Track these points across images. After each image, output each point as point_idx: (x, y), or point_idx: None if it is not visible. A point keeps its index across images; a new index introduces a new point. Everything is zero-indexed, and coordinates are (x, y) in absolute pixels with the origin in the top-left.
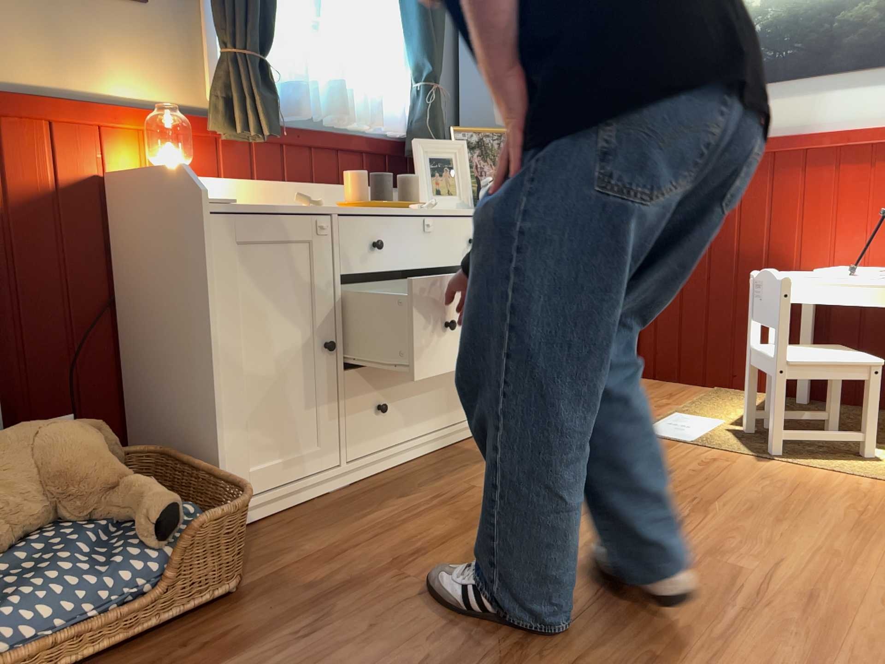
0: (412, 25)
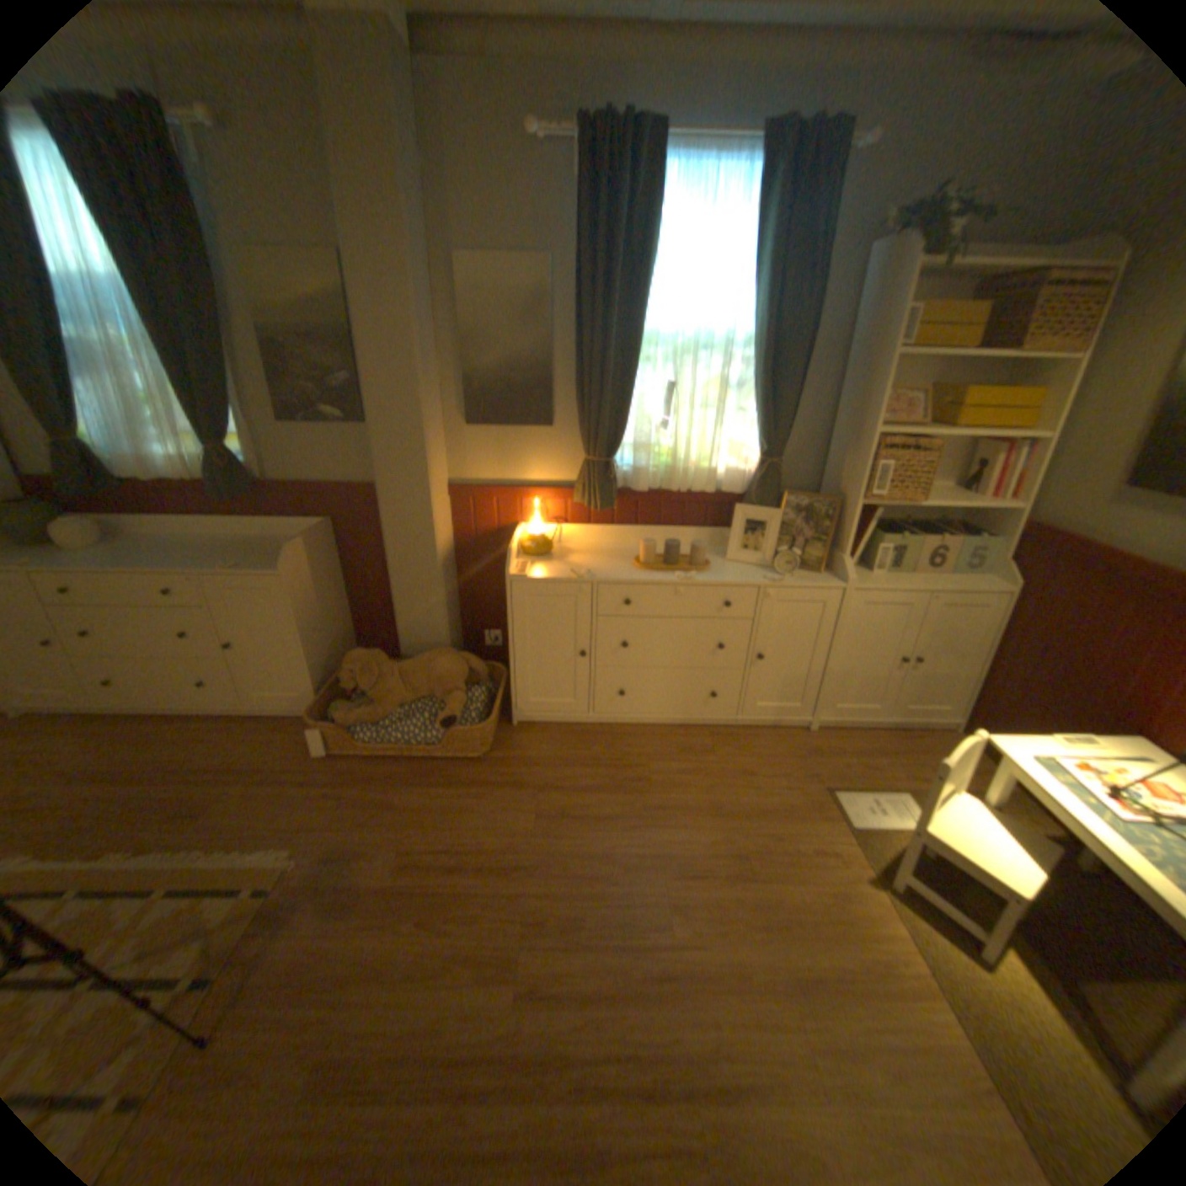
0: (757, 410)
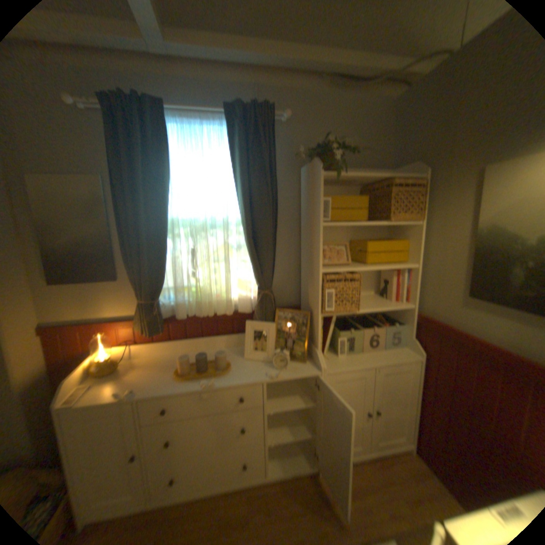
0: (251, 262)
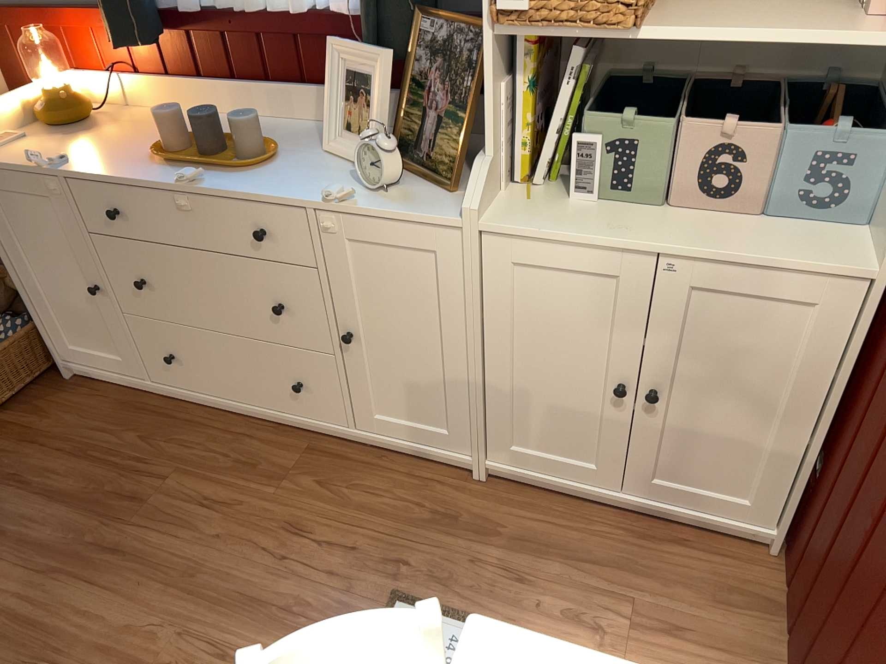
0: None
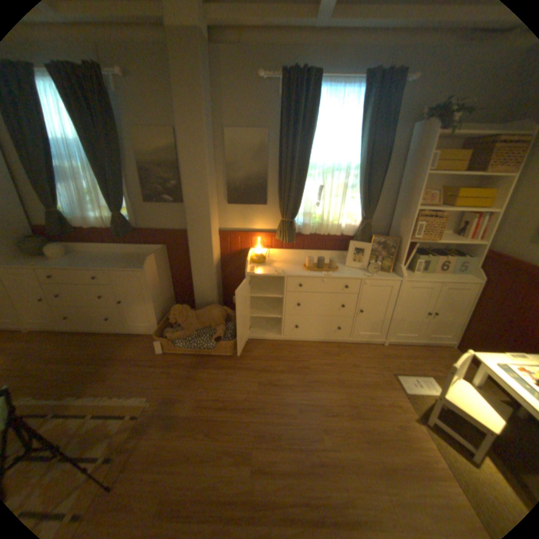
0: (361, 198)
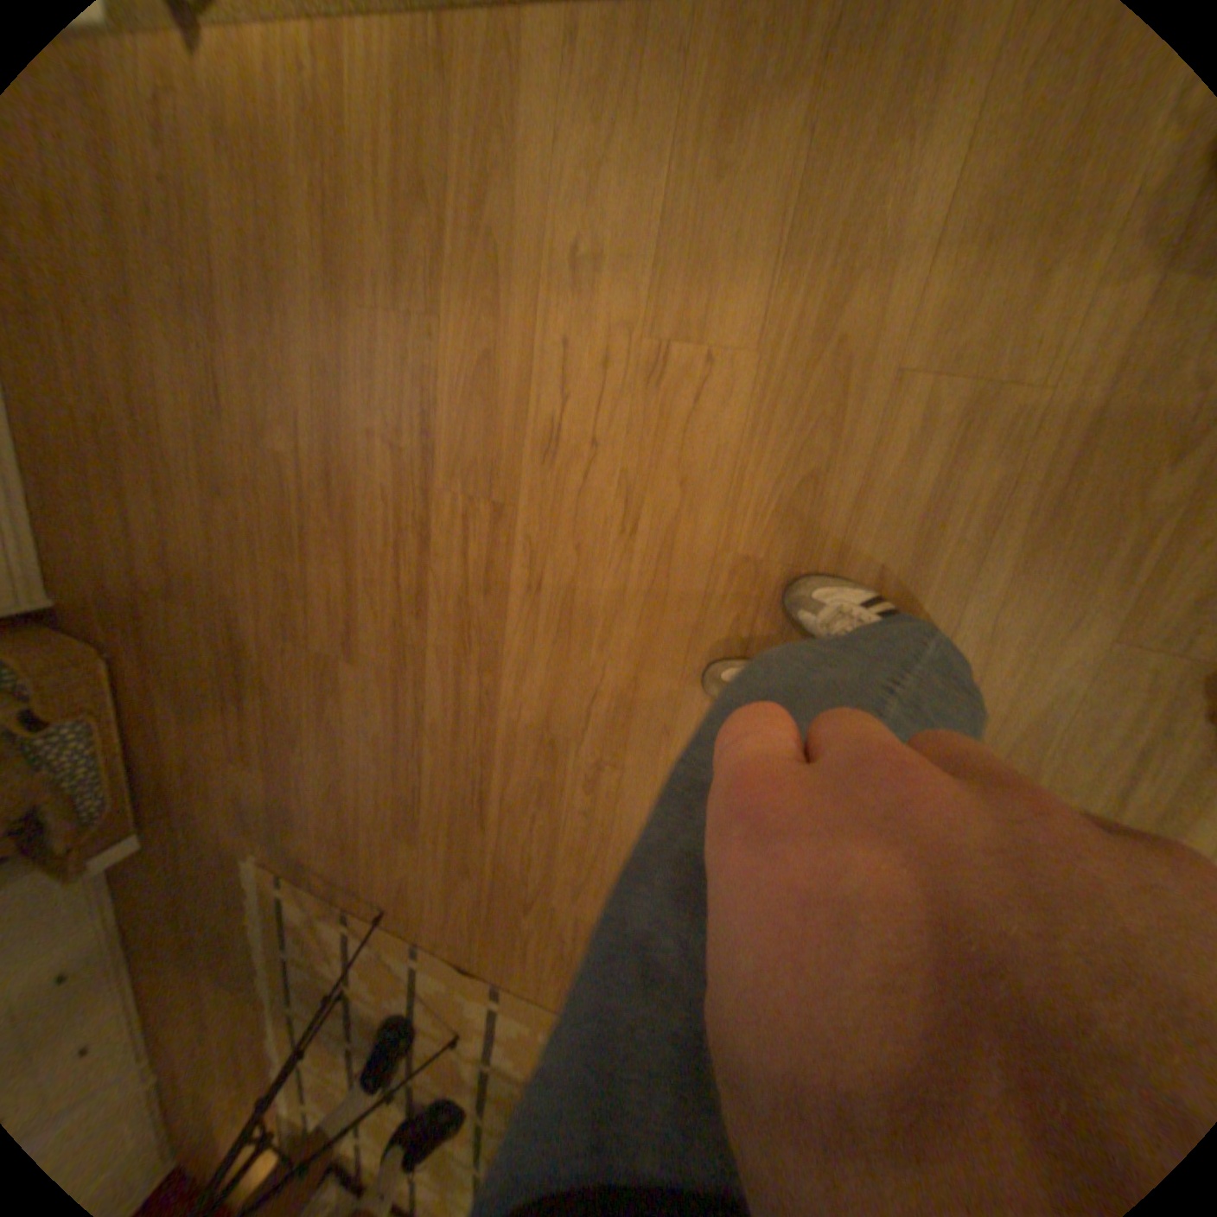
0: None
